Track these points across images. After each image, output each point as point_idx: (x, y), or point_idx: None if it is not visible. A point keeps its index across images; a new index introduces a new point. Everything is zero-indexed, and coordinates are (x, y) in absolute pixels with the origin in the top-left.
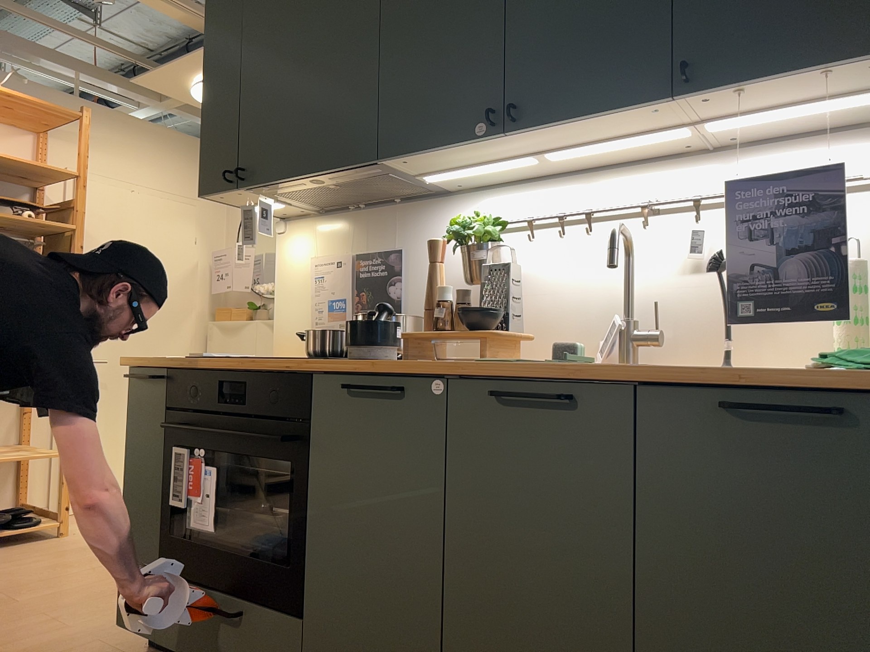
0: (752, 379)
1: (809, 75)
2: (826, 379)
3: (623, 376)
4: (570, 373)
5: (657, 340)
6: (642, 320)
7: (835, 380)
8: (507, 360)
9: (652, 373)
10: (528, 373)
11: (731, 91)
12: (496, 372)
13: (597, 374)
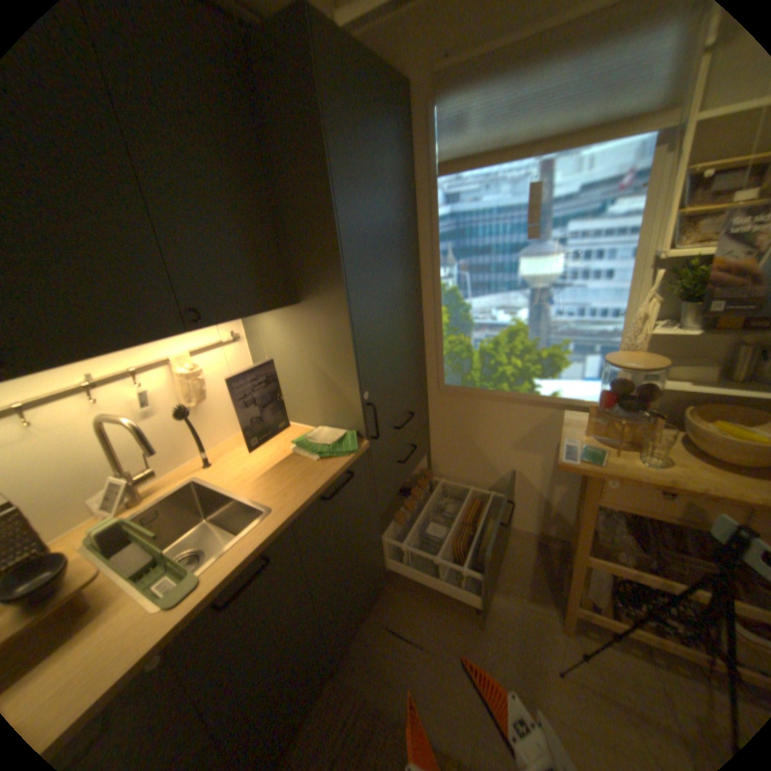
0: (328, 483)
1: (251, 314)
2: (346, 466)
3: (287, 524)
4: (260, 548)
5: (150, 474)
6: (126, 468)
7: (342, 464)
8: (194, 581)
9: (299, 511)
10: (226, 573)
11: (216, 323)
12: (211, 596)
13: (274, 535)
